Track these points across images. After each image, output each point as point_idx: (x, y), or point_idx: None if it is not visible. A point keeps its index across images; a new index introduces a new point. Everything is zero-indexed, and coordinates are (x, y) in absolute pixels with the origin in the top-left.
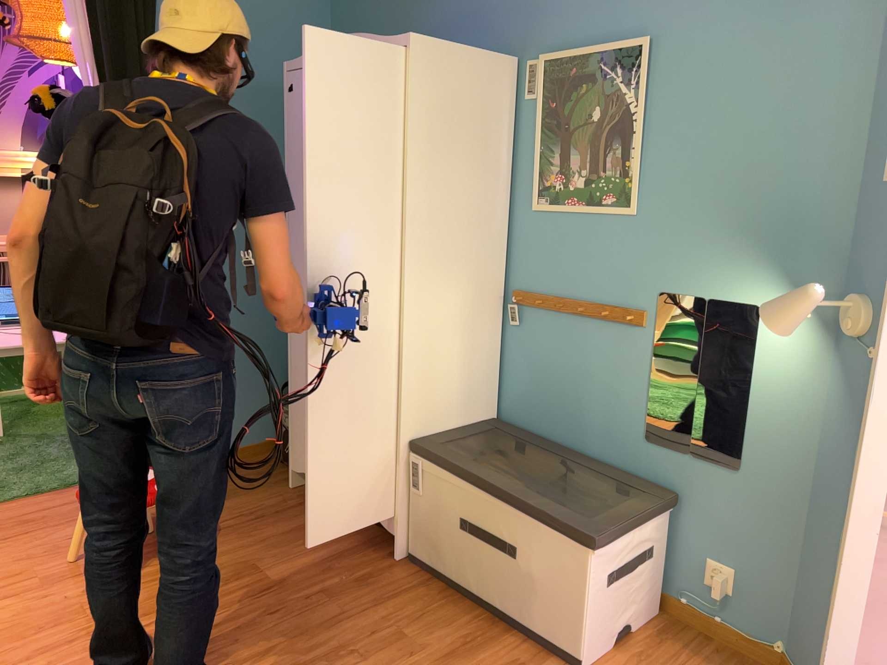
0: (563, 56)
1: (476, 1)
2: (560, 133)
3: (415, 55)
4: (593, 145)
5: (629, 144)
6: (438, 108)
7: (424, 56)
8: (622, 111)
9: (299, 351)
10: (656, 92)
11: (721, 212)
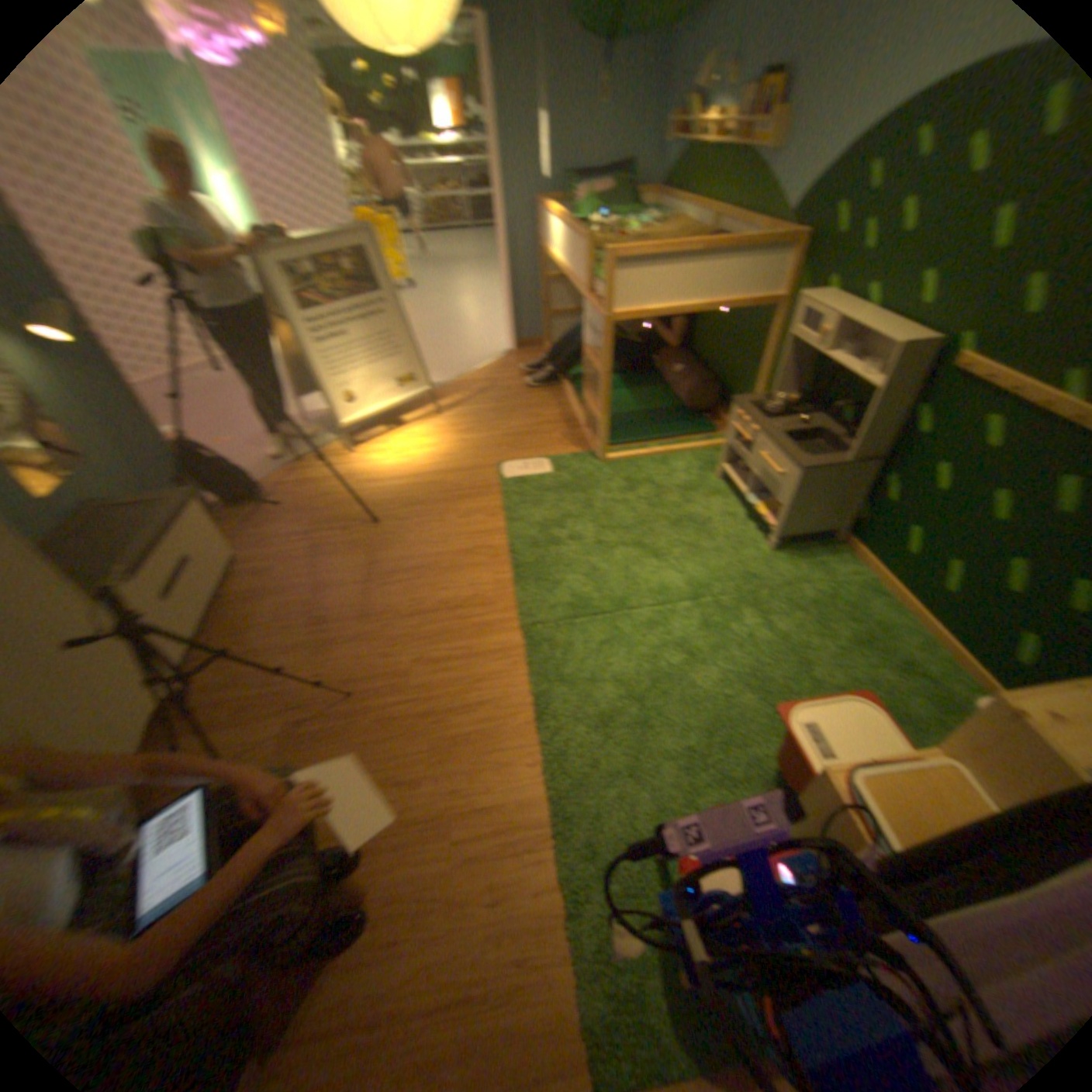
0: None
1: None
2: None
3: None
4: None
5: None
6: None
7: None
8: None
9: None
10: None
11: None
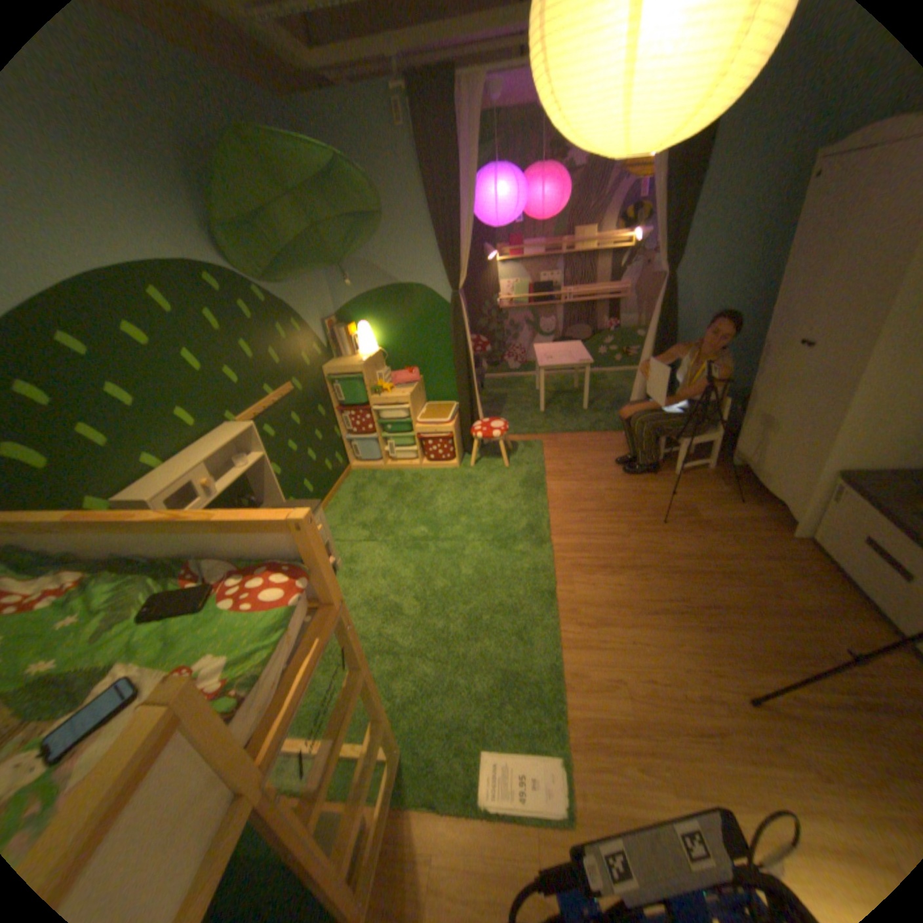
0: None
1: None
2: None
3: None
4: None
5: None
6: None
7: None
8: None
9: (763, 384)
10: None
11: None
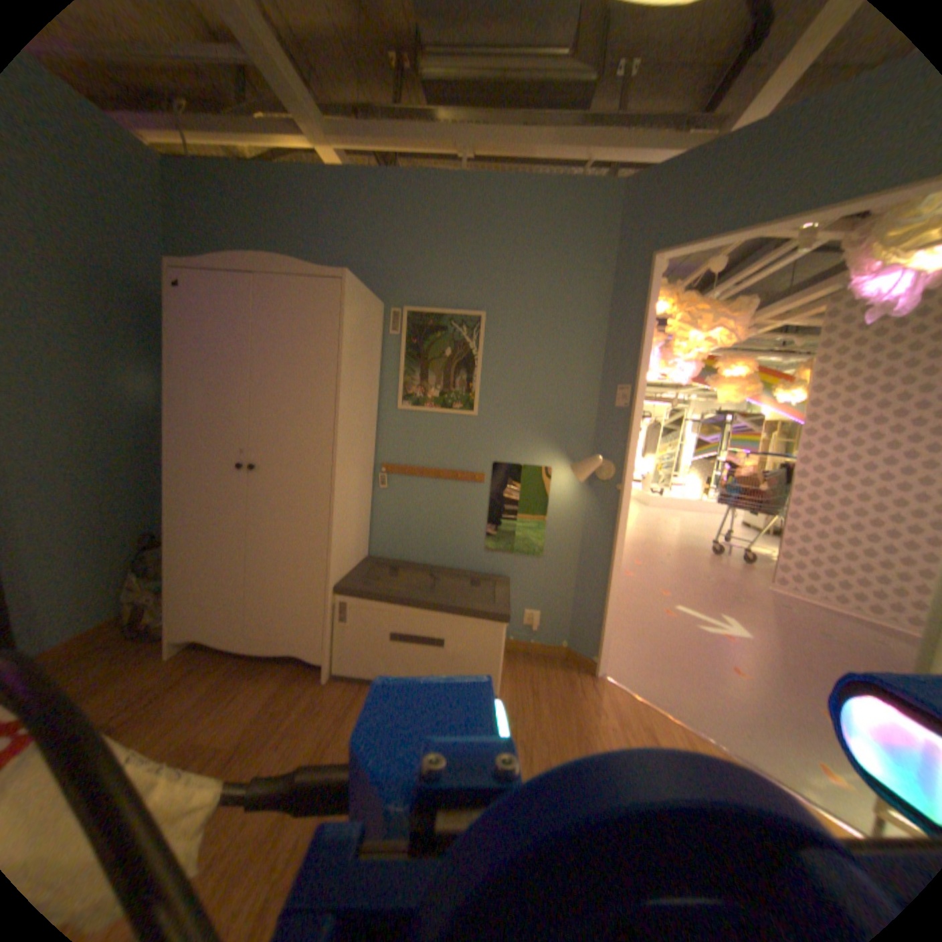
0: (422, 311)
1: (342, 256)
2: (419, 361)
3: (347, 287)
4: (445, 371)
5: (471, 373)
6: (355, 331)
7: (351, 290)
8: (466, 353)
9: (185, 530)
10: (488, 345)
11: (528, 416)
